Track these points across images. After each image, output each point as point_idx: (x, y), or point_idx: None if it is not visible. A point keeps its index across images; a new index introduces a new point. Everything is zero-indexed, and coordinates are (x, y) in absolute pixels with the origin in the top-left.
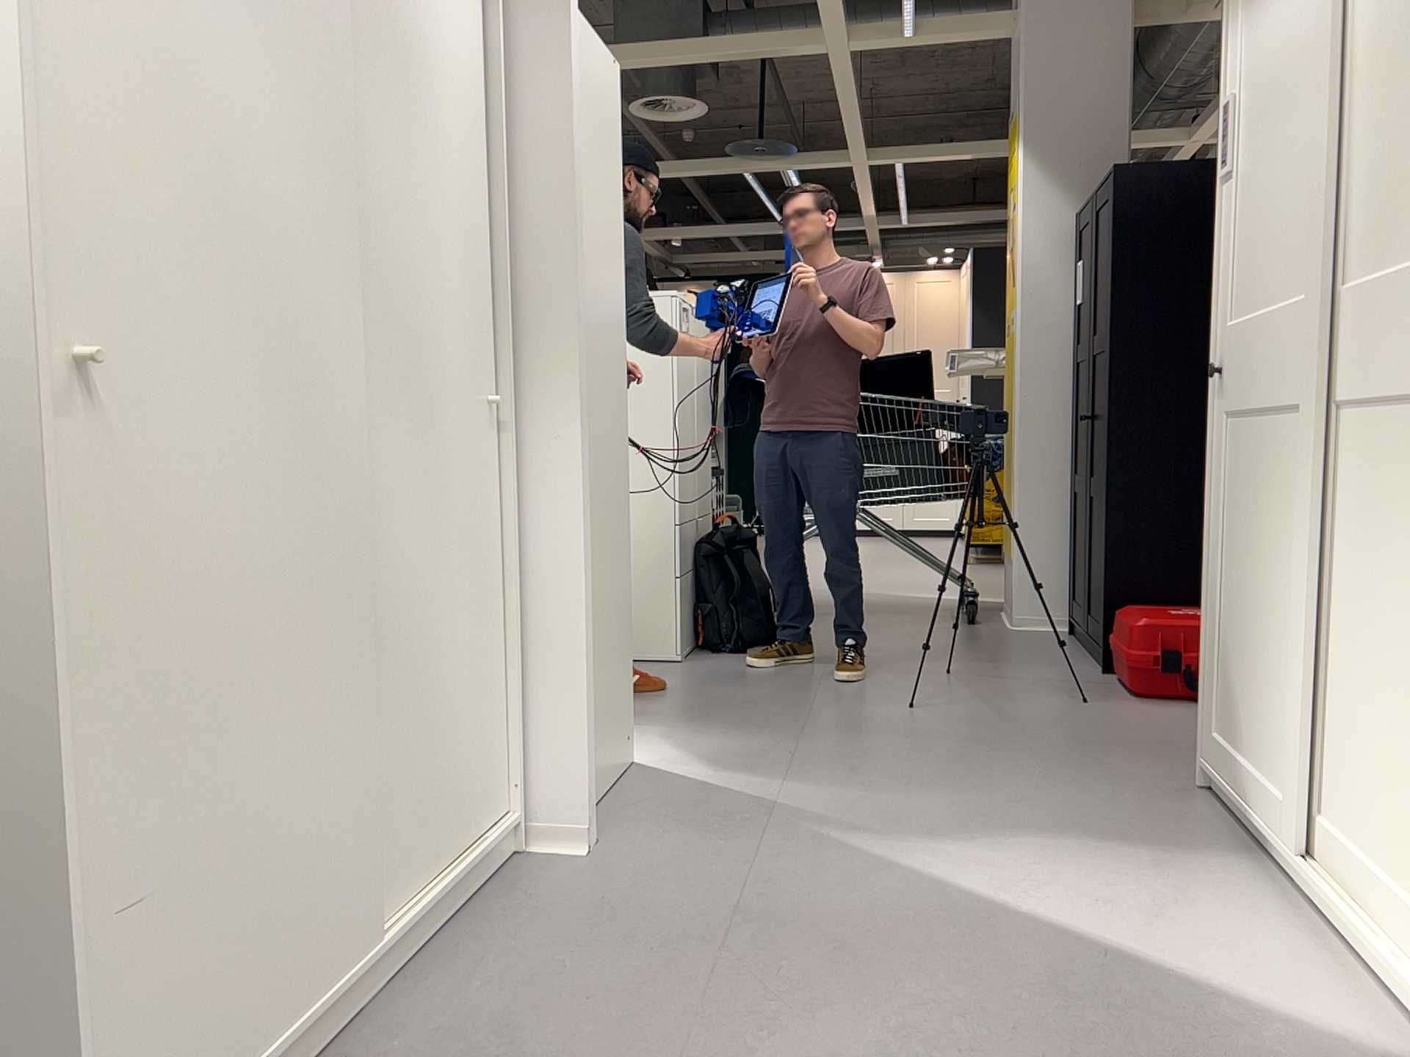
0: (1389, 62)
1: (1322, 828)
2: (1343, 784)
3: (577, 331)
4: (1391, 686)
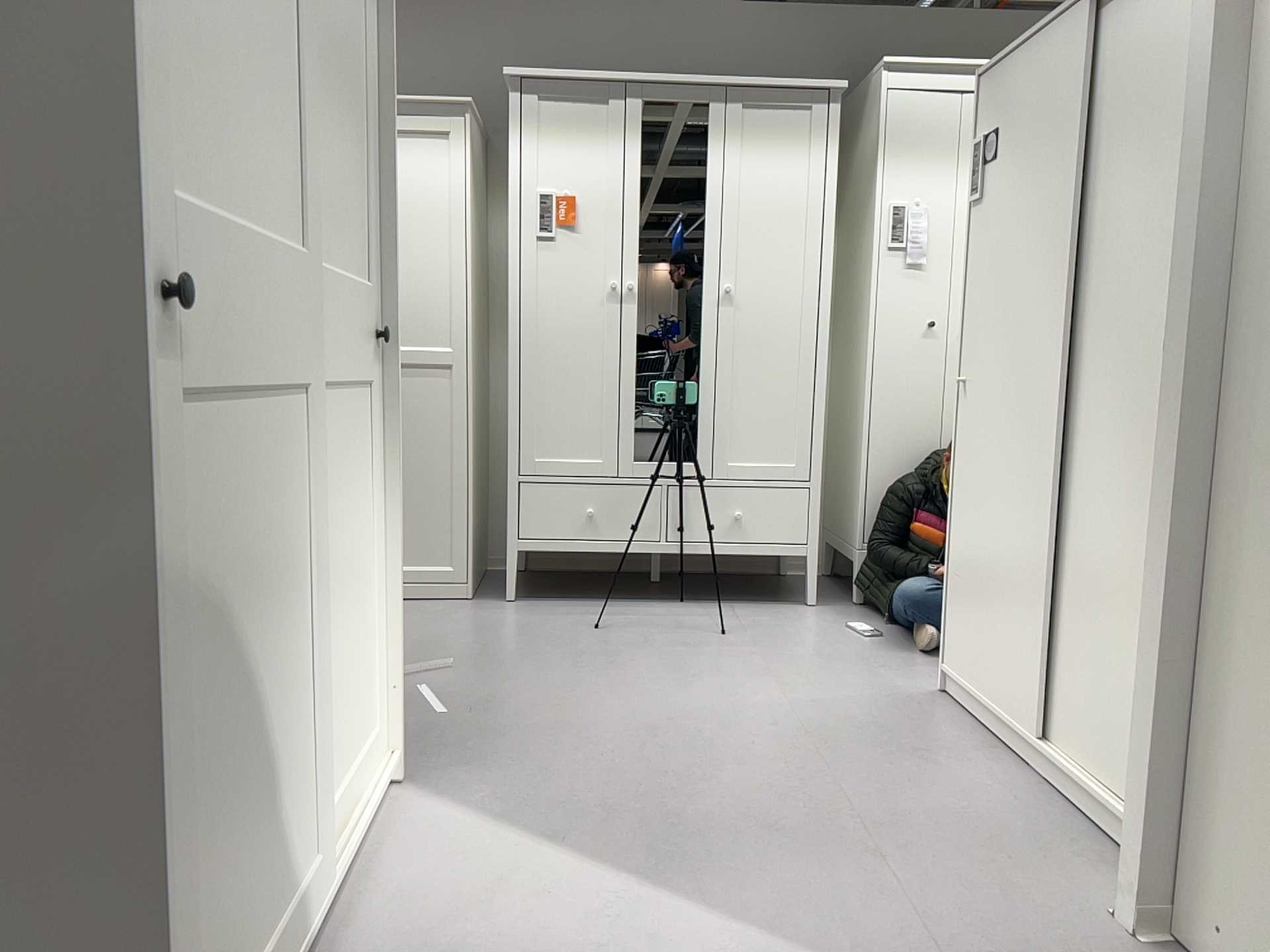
0: (322, 75)
1: (322, 829)
2: (329, 756)
3: (1181, 303)
4: (349, 619)
